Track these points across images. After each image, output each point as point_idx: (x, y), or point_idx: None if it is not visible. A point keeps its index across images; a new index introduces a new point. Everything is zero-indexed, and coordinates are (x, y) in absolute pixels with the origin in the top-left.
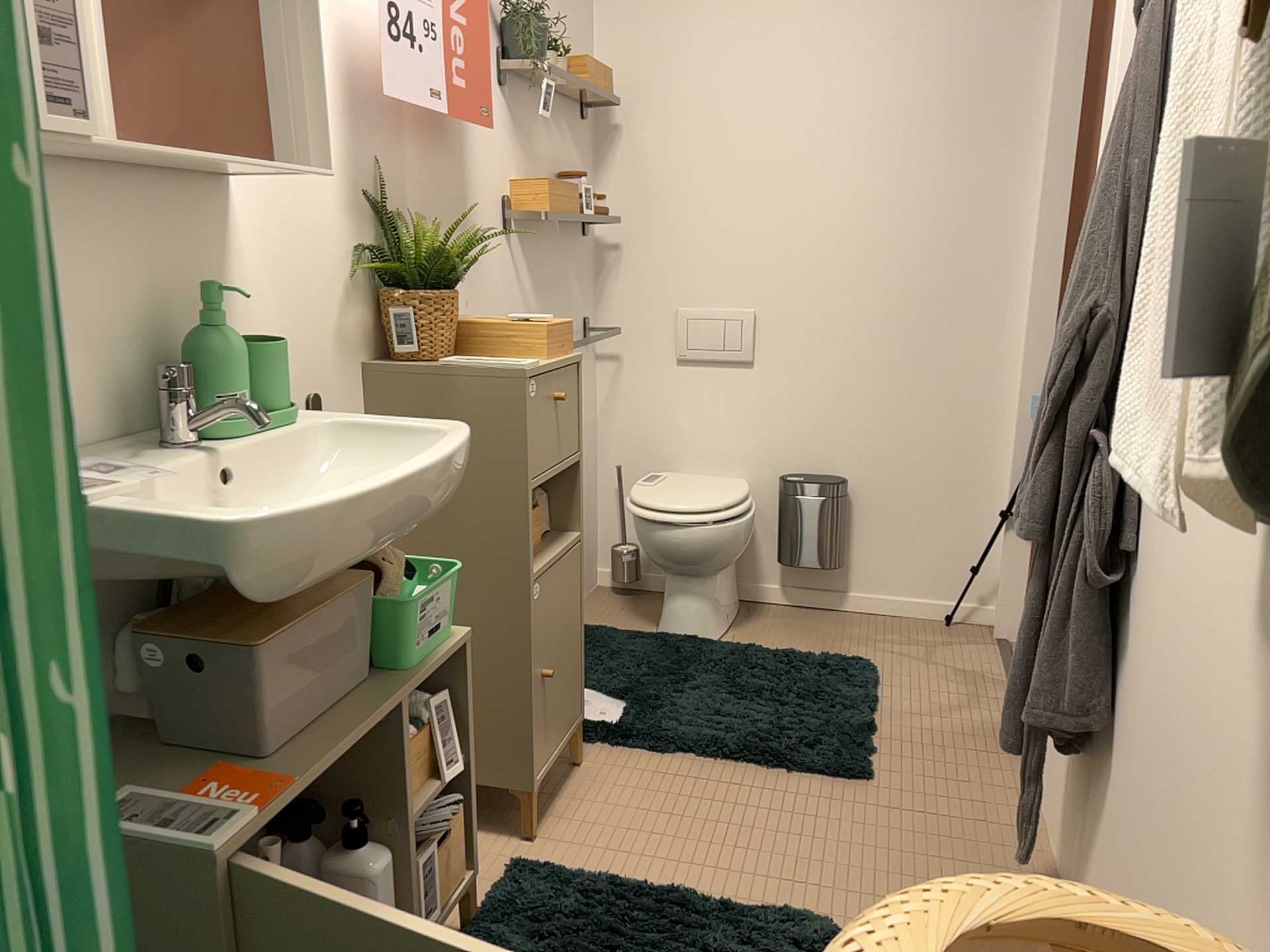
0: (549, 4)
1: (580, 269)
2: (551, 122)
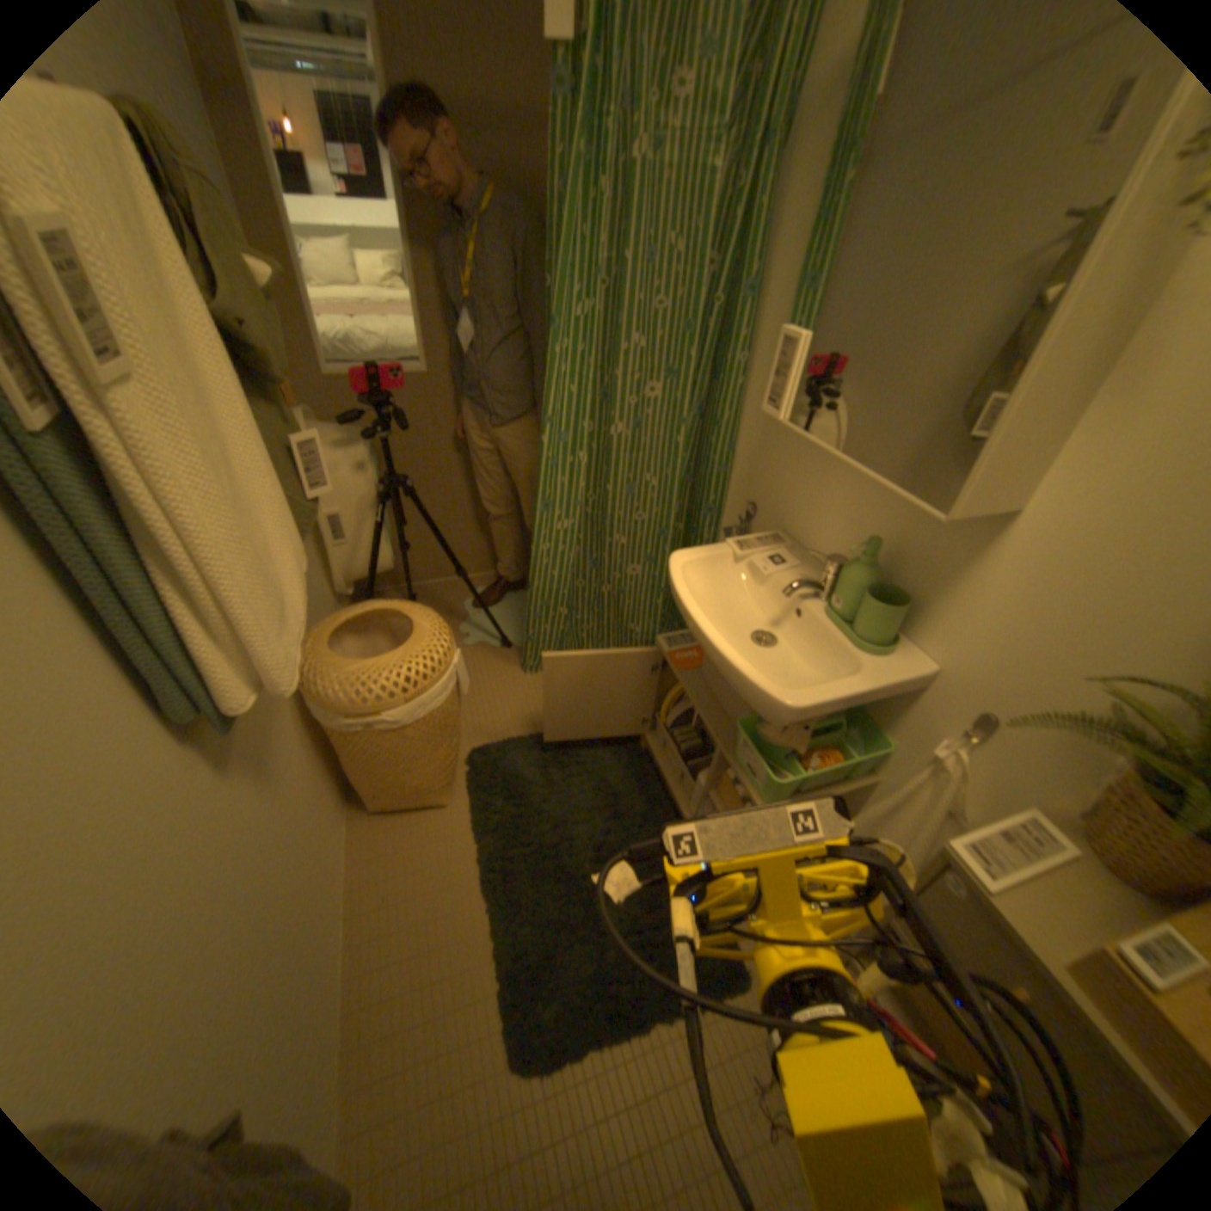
0: None
1: None
2: None
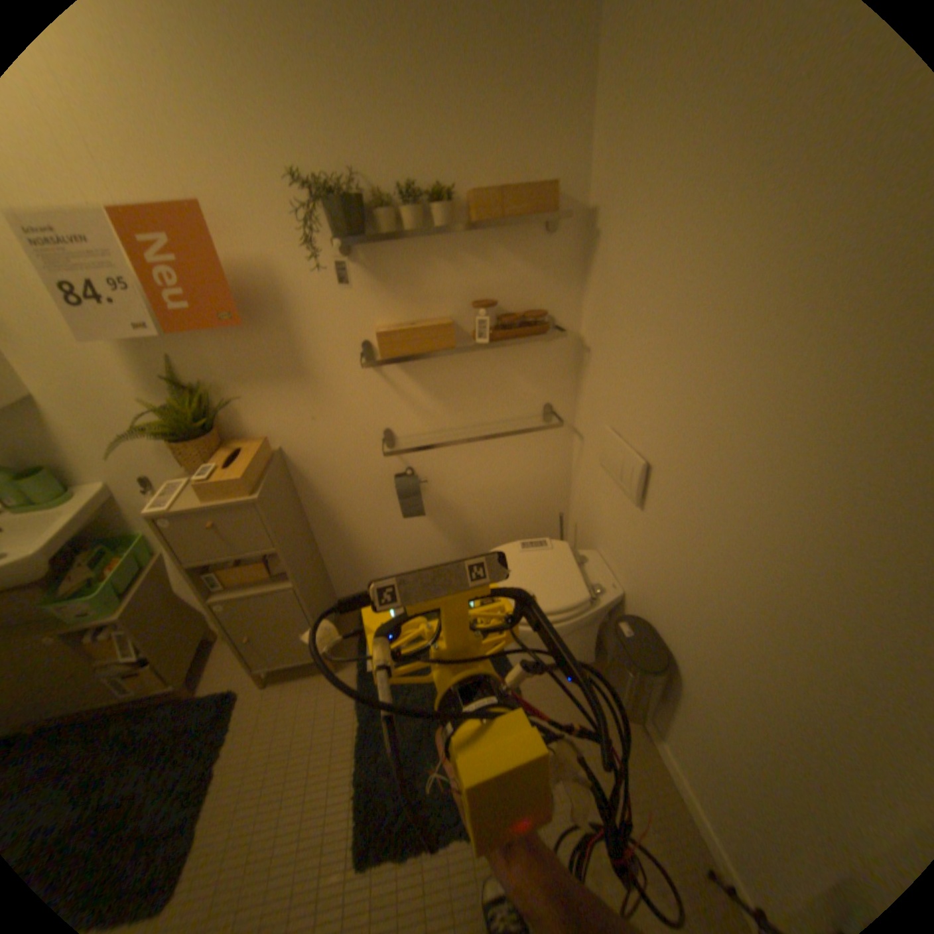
0: (453, 126)
1: (536, 368)
2: (463, 252)
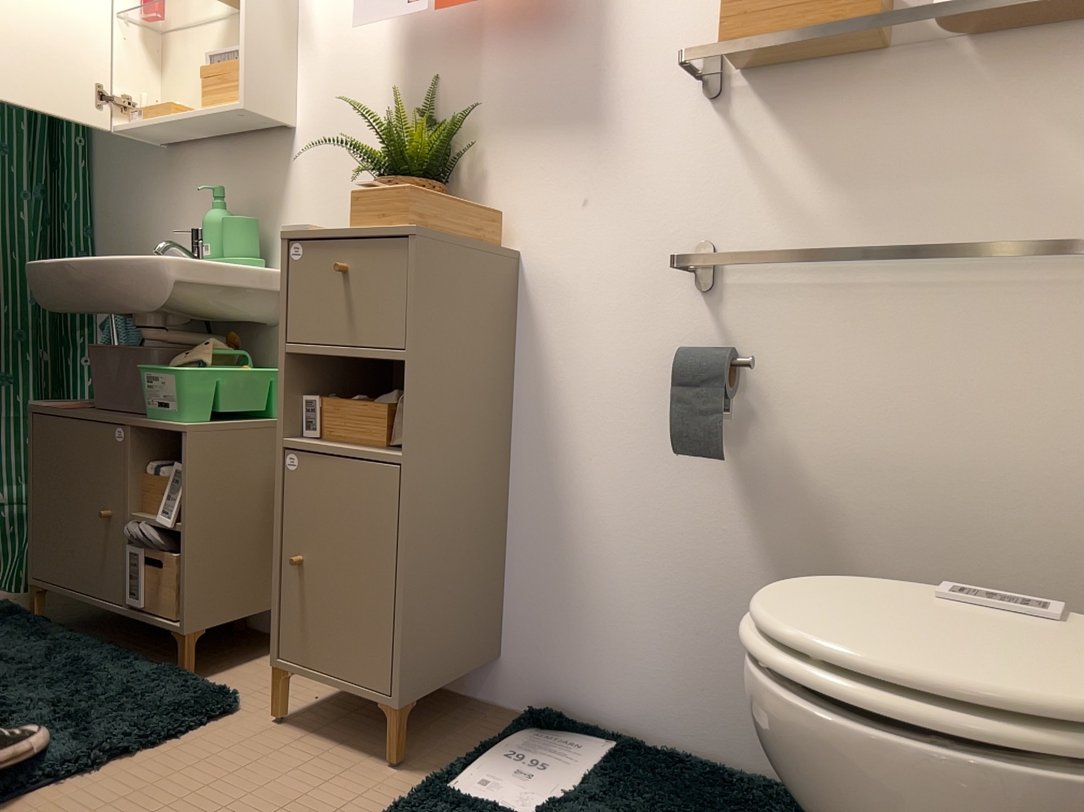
0: None
1: None
2: None
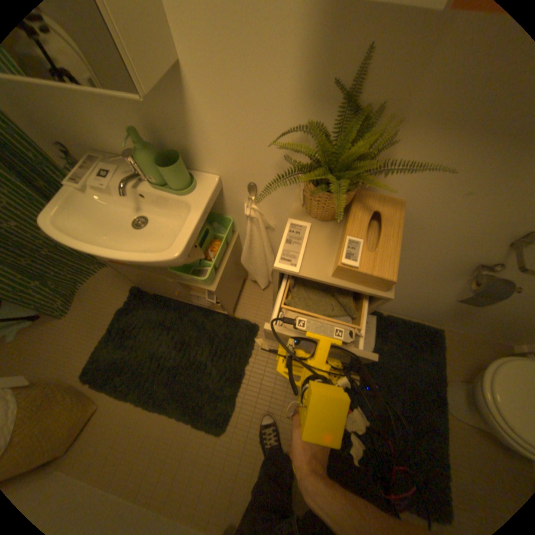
0: None
1: None
2: None
